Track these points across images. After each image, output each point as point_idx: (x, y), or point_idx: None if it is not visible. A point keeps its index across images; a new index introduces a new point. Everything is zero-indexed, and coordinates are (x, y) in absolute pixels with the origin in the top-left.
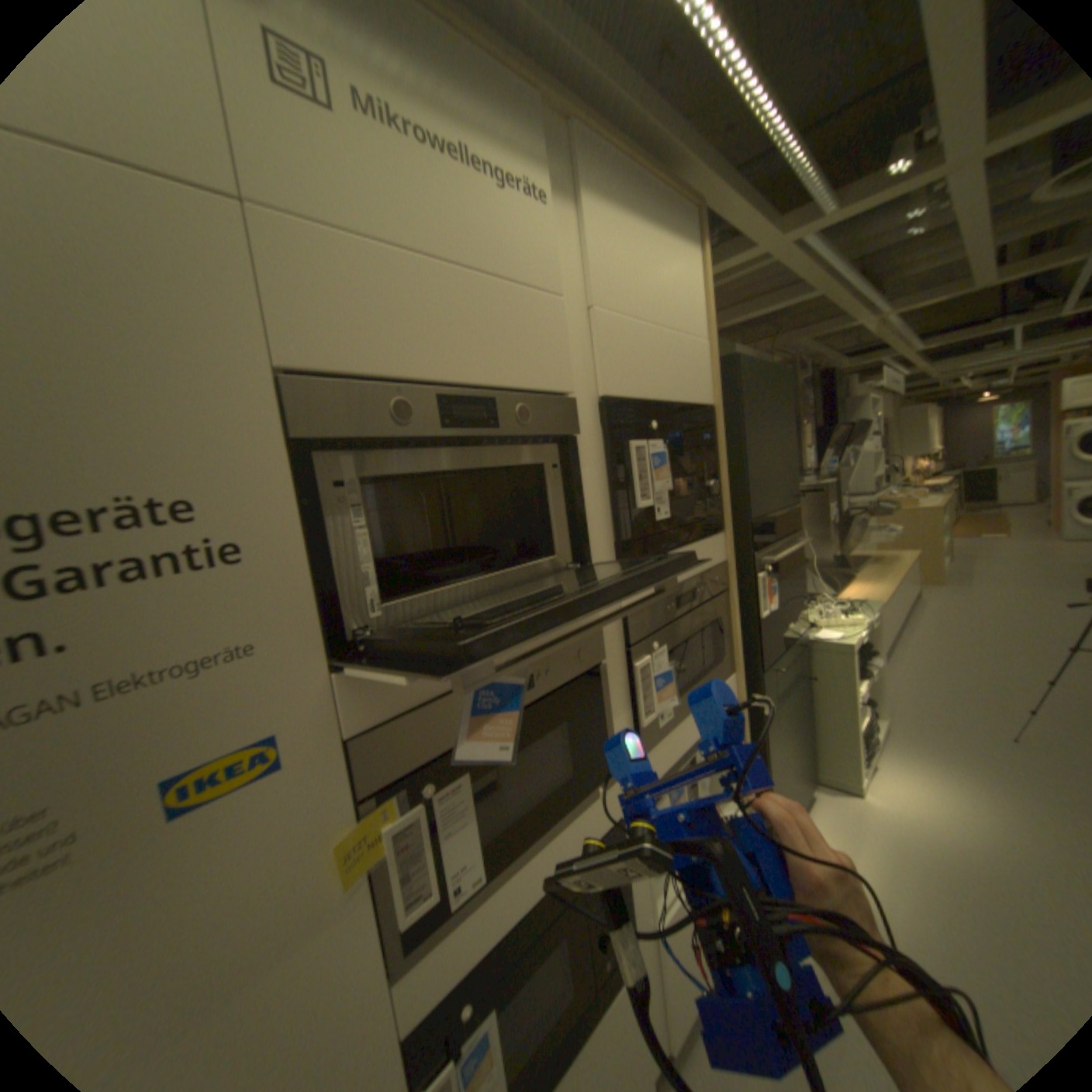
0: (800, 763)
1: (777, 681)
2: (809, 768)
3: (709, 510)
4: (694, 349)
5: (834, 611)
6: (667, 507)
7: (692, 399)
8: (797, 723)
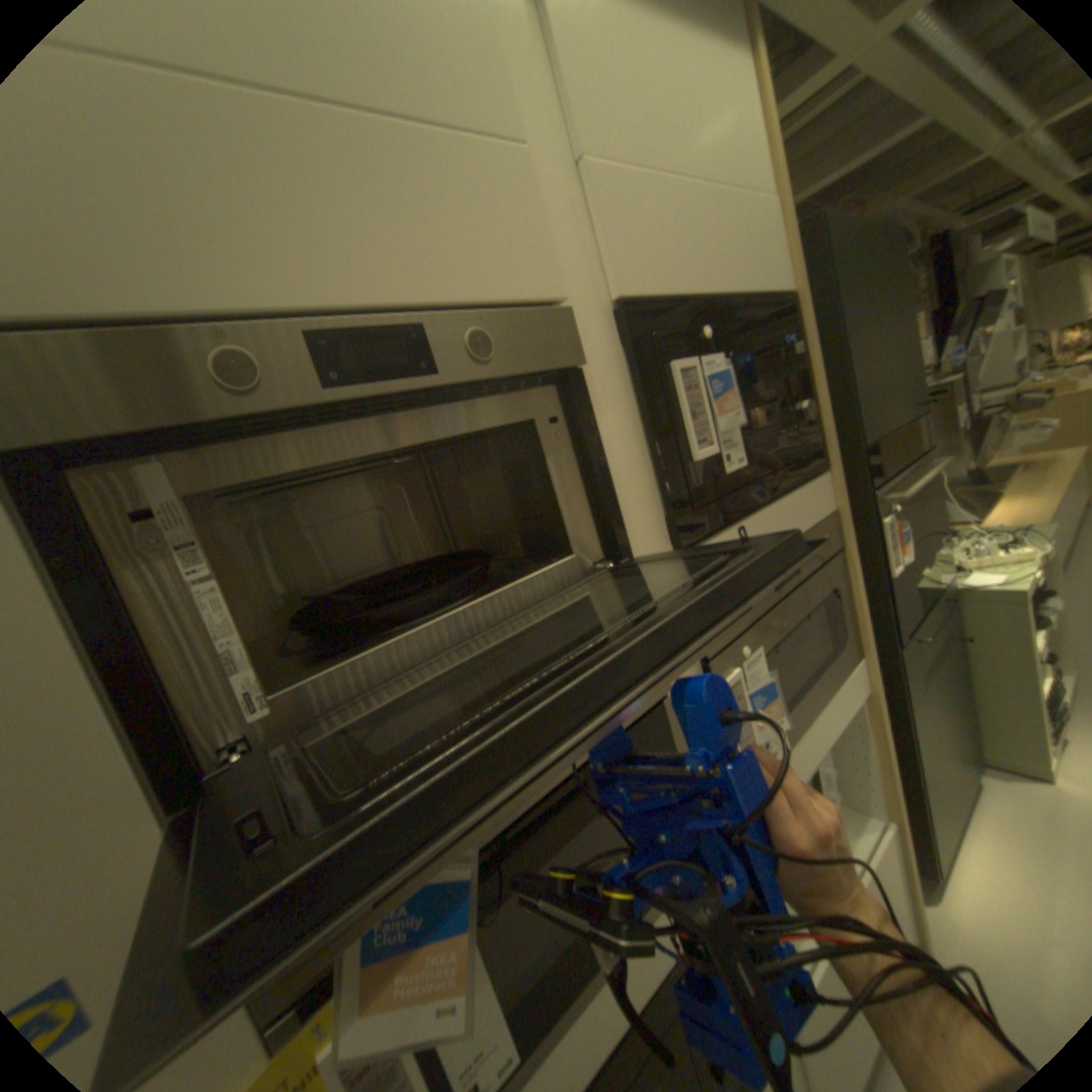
0: (959, 748)
1: (921, 653)
2: (971, 749)
3: (804, 443)
4: (756, 209)
5: (985, 545)
6: (741, 450)
7: (762, 285)
8: (951, 699)
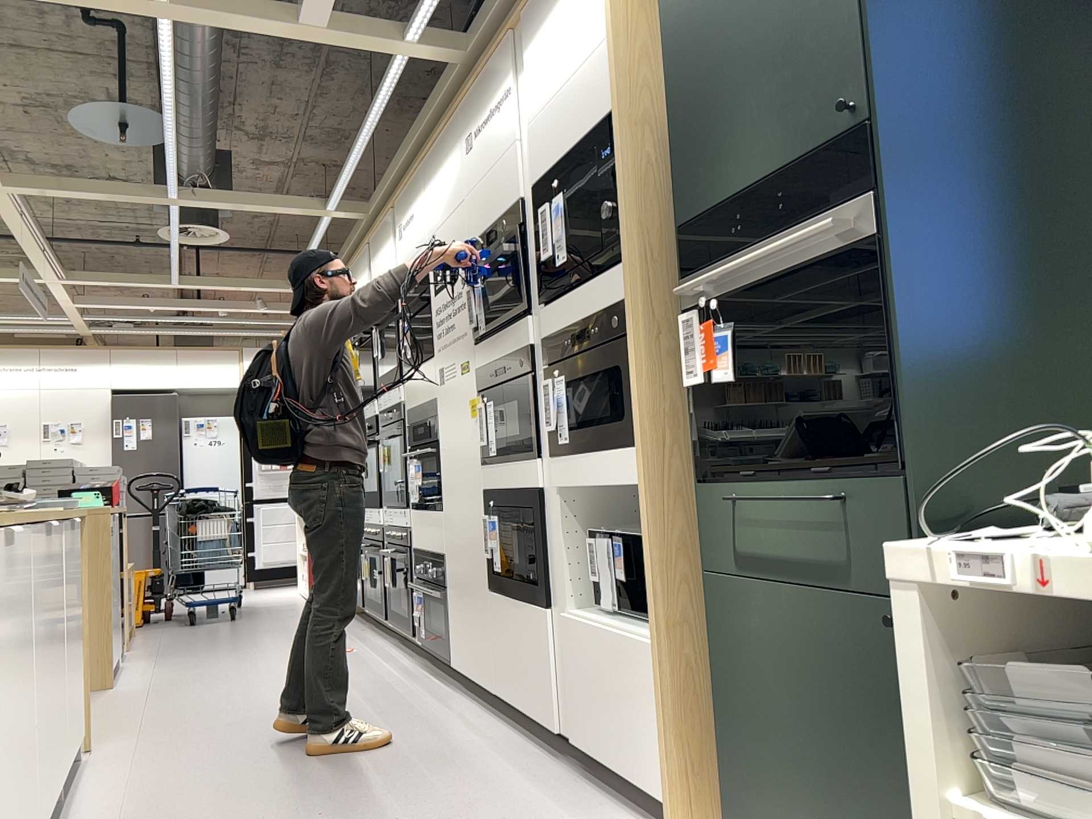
0: (865, 810)
1: (749, 523)
2: None
3: (611, 236)
4: (596, 63)
5: None
6: (567, 249)
7: (595, 121)
8: (854, 696)
